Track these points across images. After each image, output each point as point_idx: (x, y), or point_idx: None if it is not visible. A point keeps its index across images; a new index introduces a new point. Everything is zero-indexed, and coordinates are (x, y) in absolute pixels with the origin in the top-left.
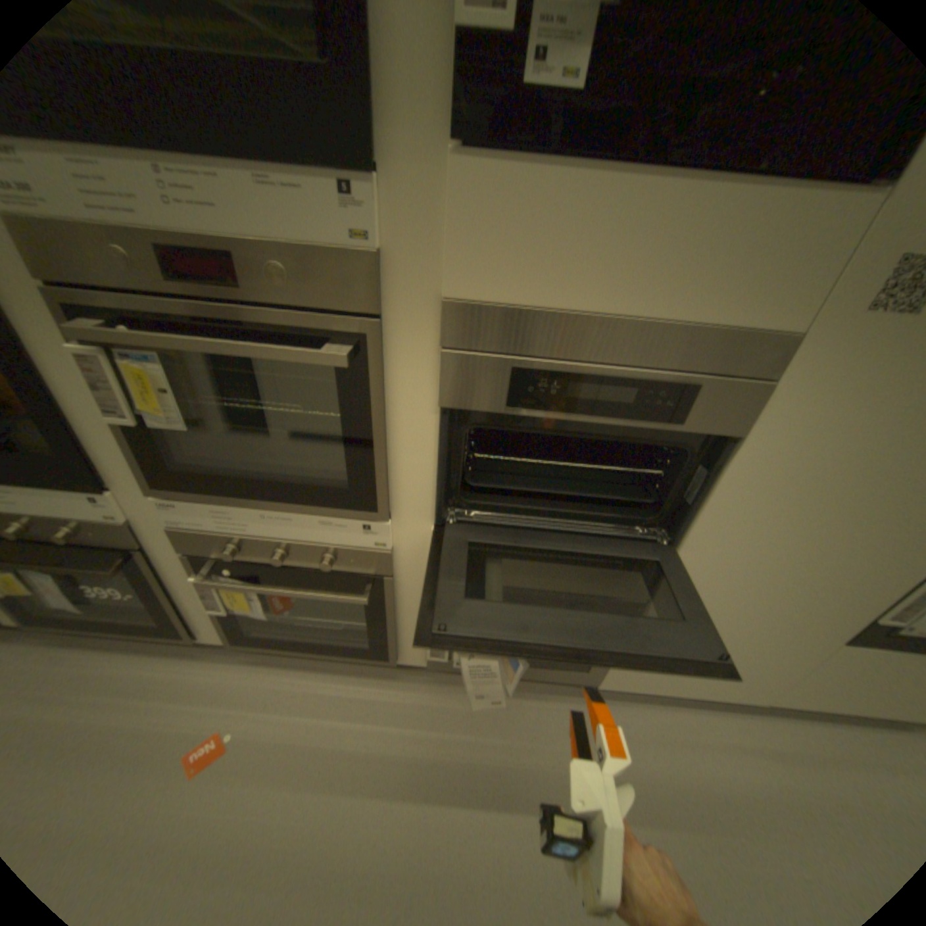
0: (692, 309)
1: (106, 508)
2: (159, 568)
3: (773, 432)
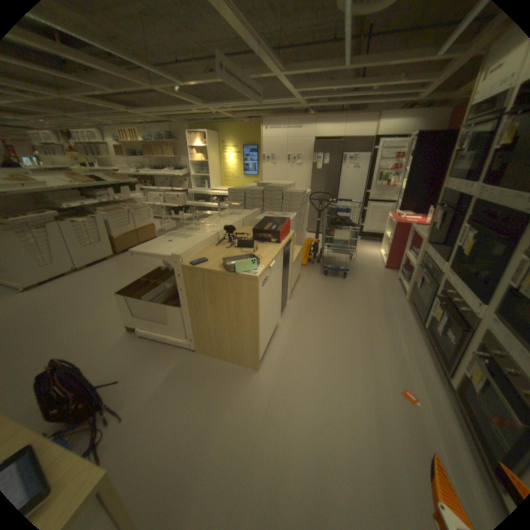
0: None
1: (482, 310)
2: (473, 343)
3: None
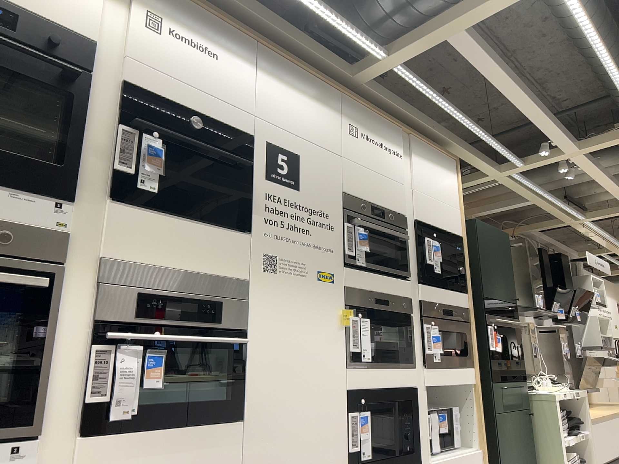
0: (209, 268)
1: None
2: None
3: (256, 326)
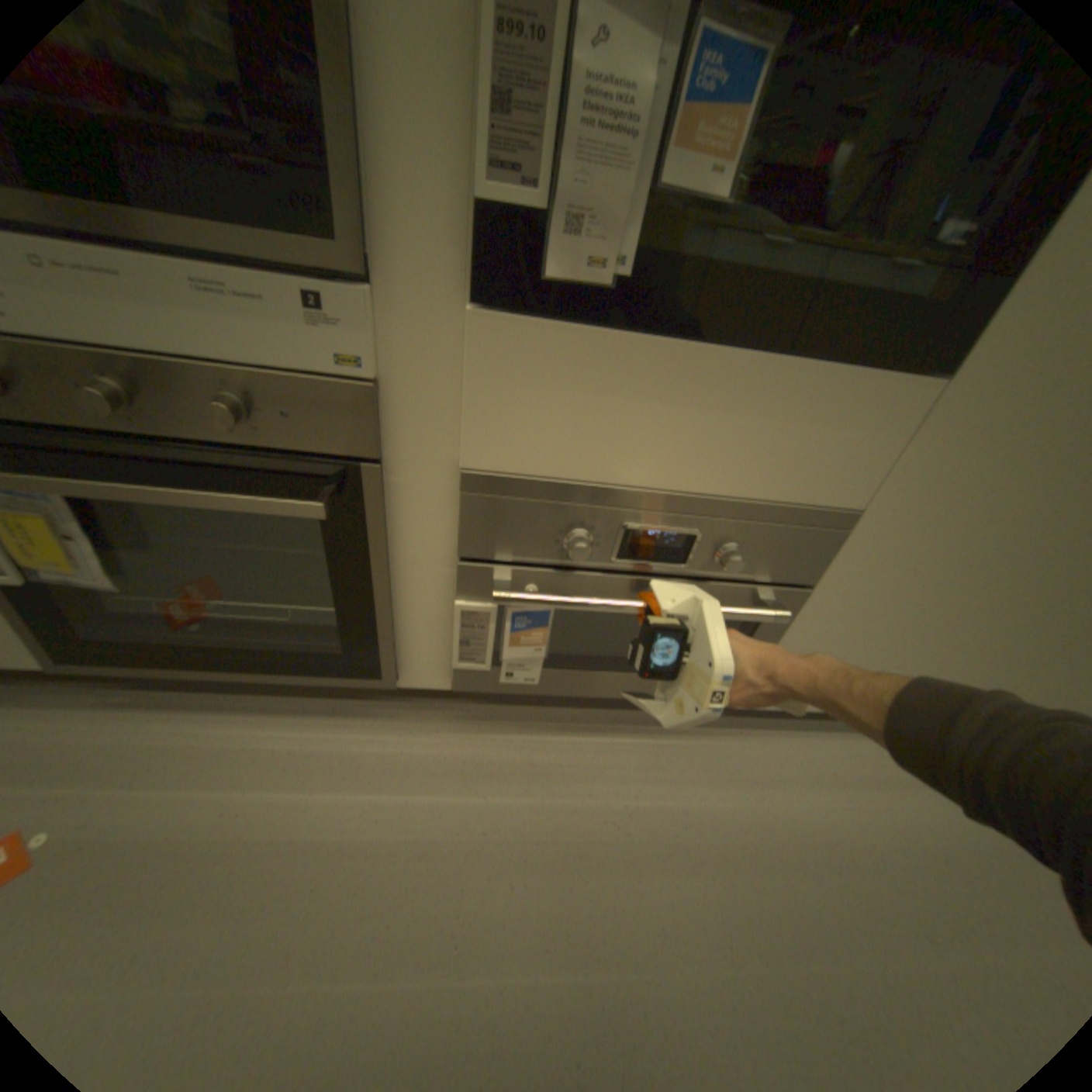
0: None
1: None
2: None
3: None
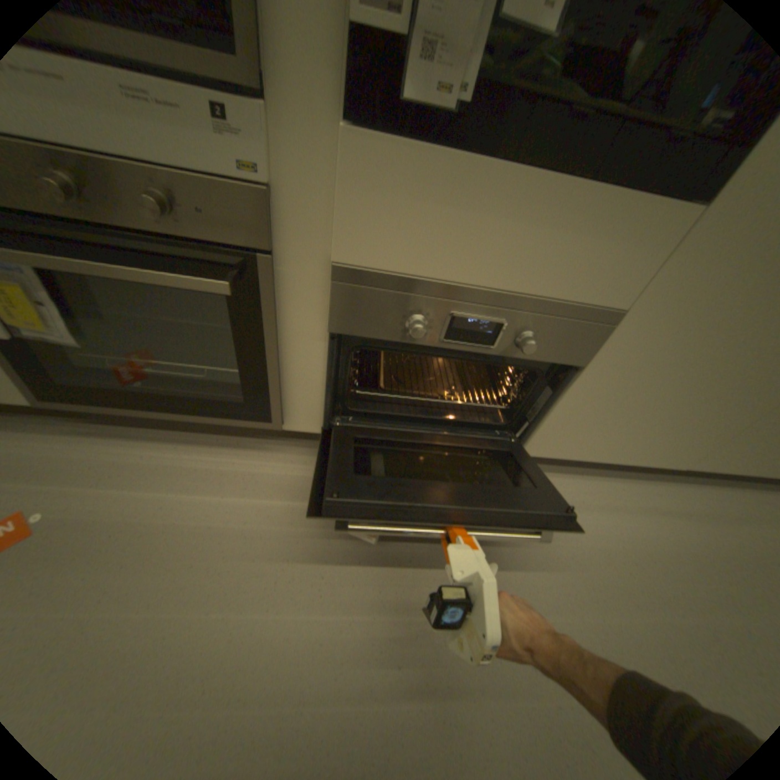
0: None
1: None
2: None
3: None
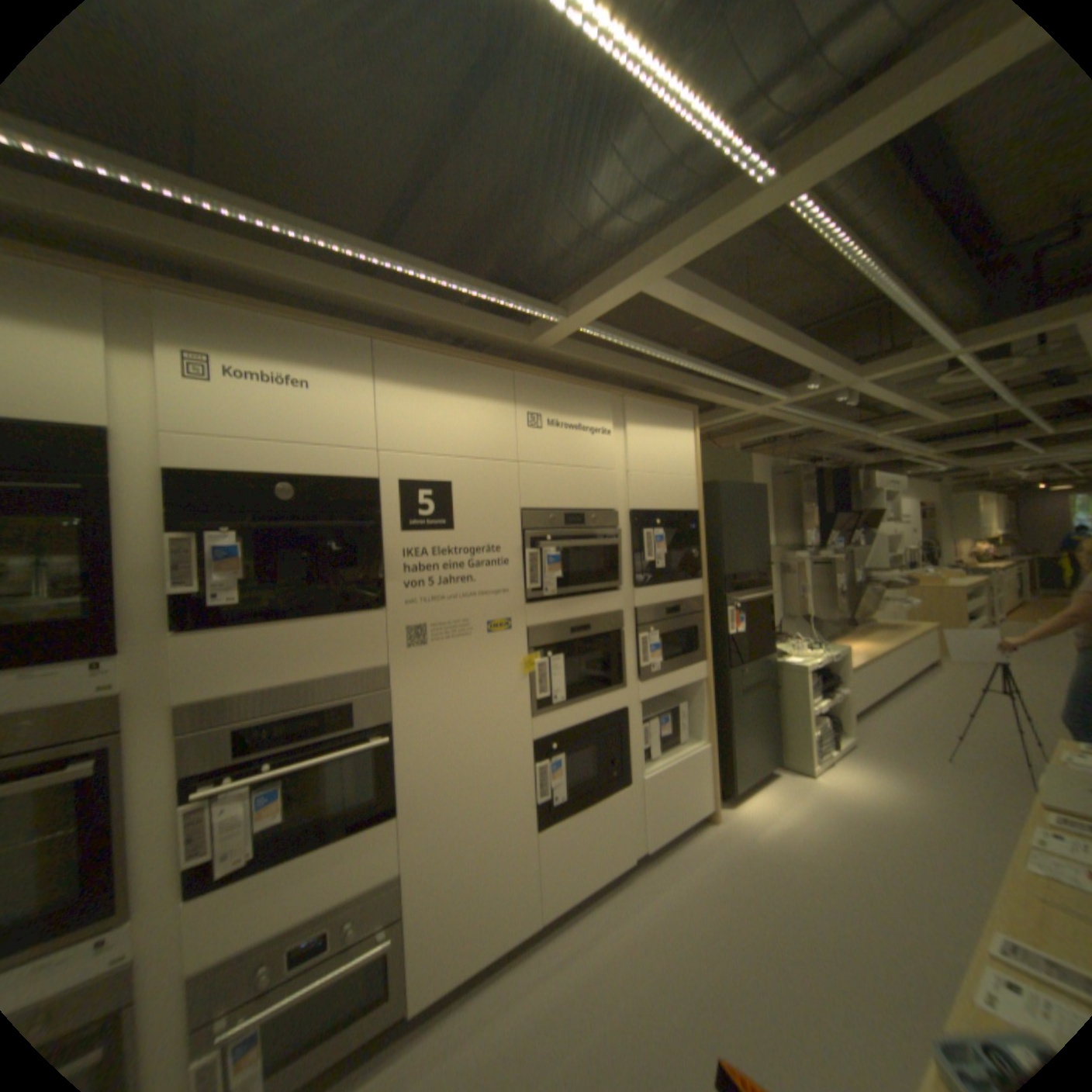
0: (328, 669)
1: None
2: None
3: (402, 713)
